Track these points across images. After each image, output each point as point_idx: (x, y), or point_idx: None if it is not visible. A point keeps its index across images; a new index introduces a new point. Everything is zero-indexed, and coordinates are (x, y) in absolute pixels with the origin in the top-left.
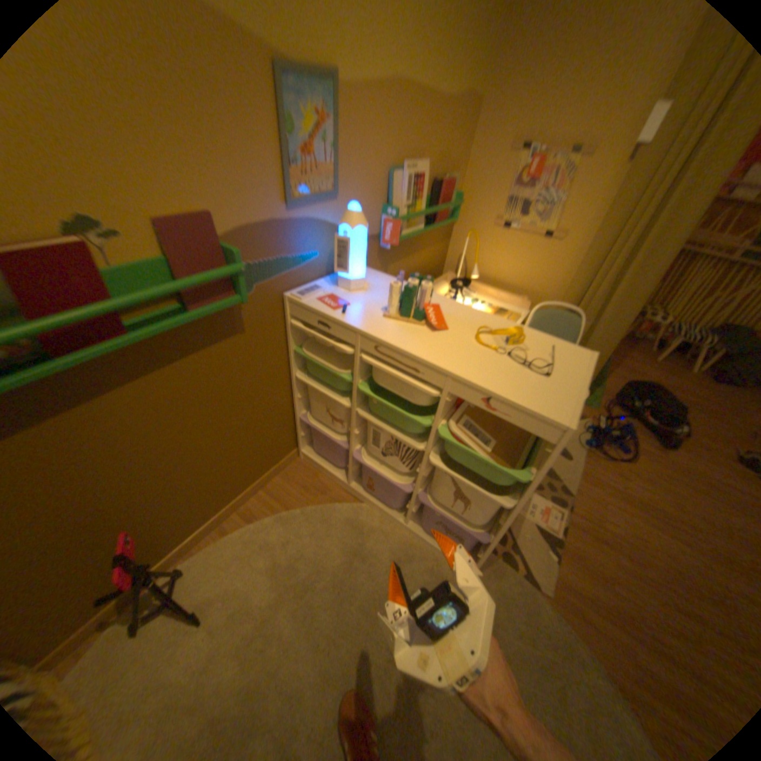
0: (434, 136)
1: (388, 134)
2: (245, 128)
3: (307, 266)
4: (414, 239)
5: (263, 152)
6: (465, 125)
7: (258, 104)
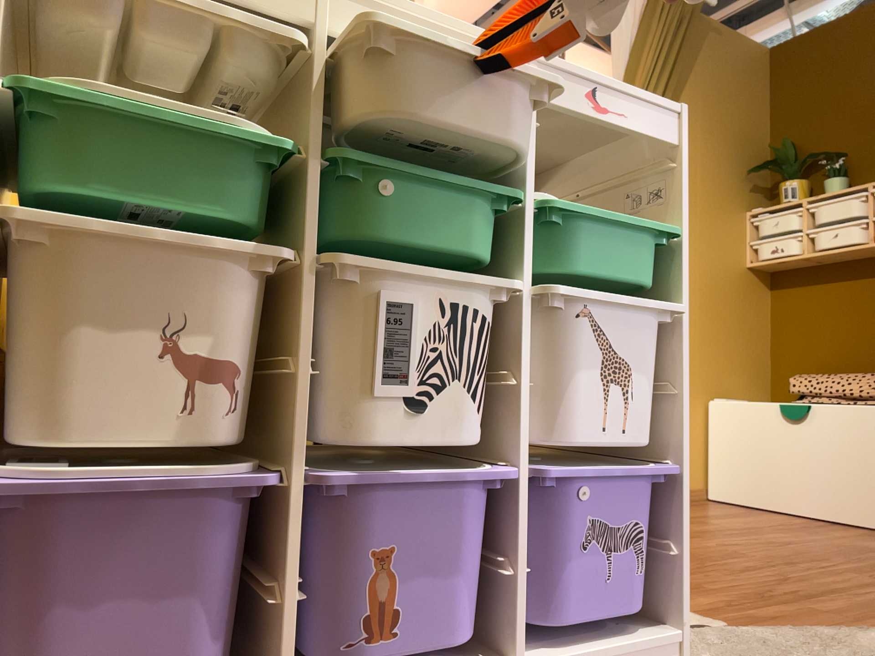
0: None
1: None
2: None
3: None
4: None
5: None
6: None
7: None
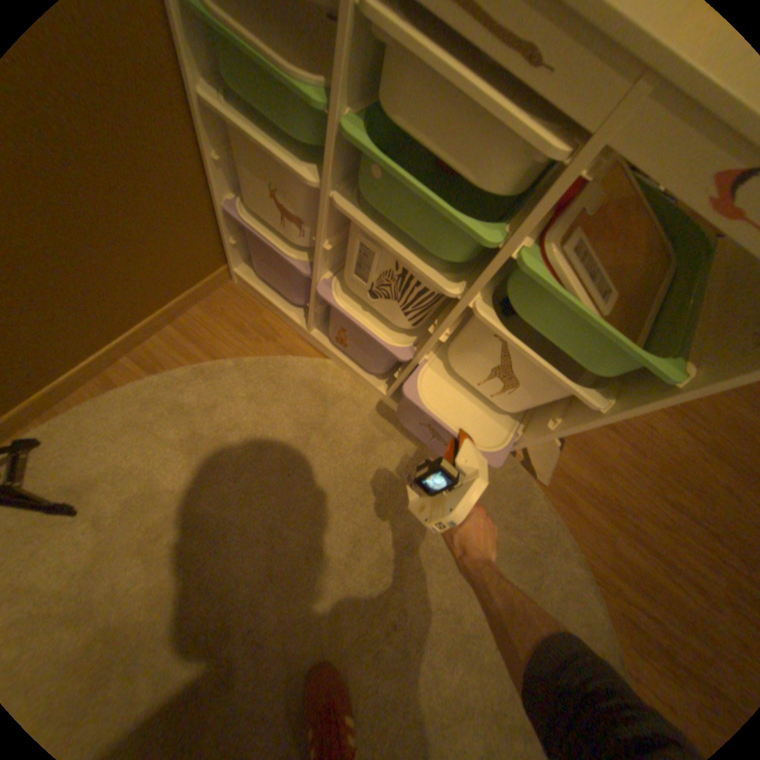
0: None
1: None
2: None
3: None
4: None
5: None
6: None
7: None
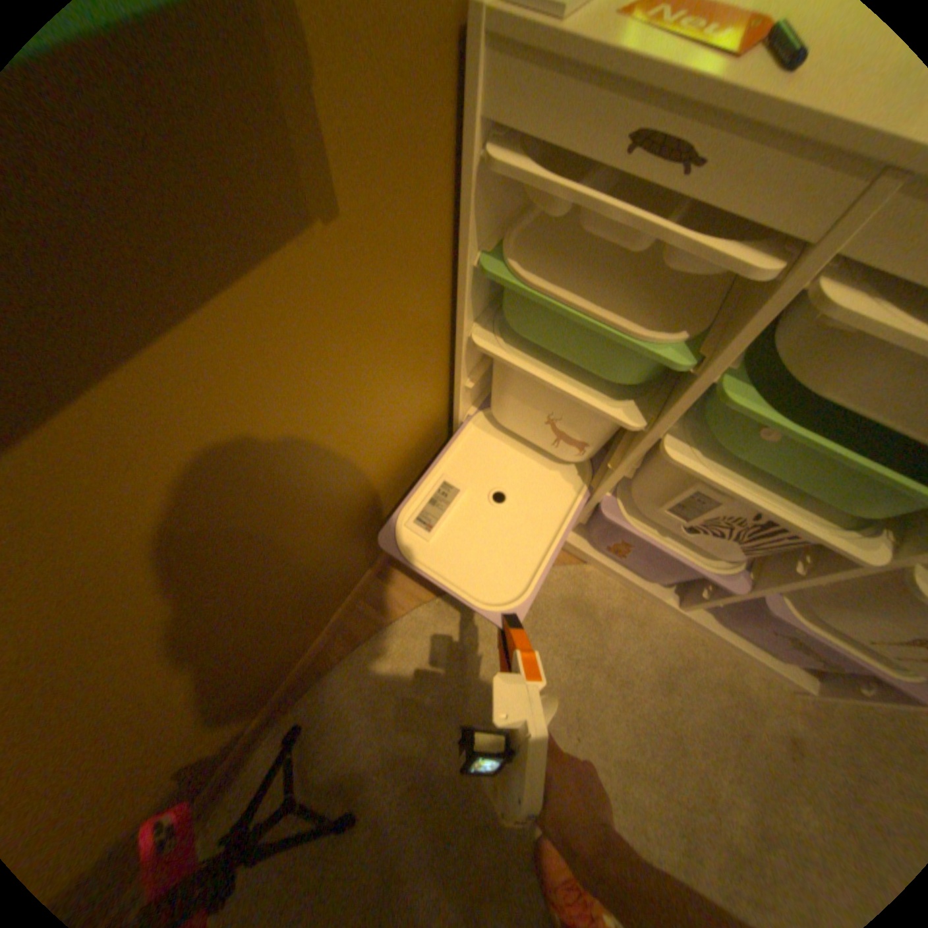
0: None
1: None
2: None
3: None
4: None
5: None
6: None
7: None
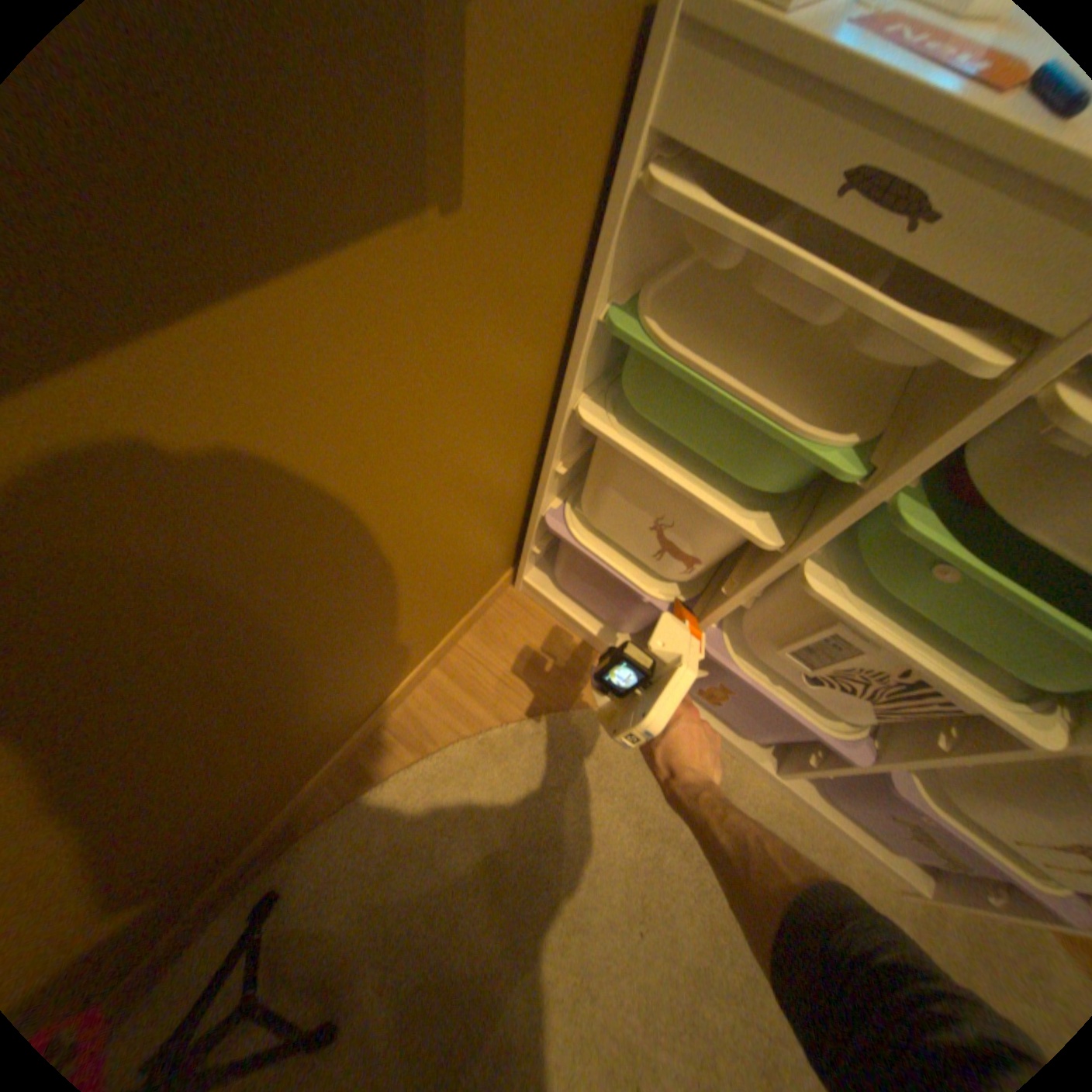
0: None
1: None
2: None
3: None
4: None
5: None
6: None
7: None
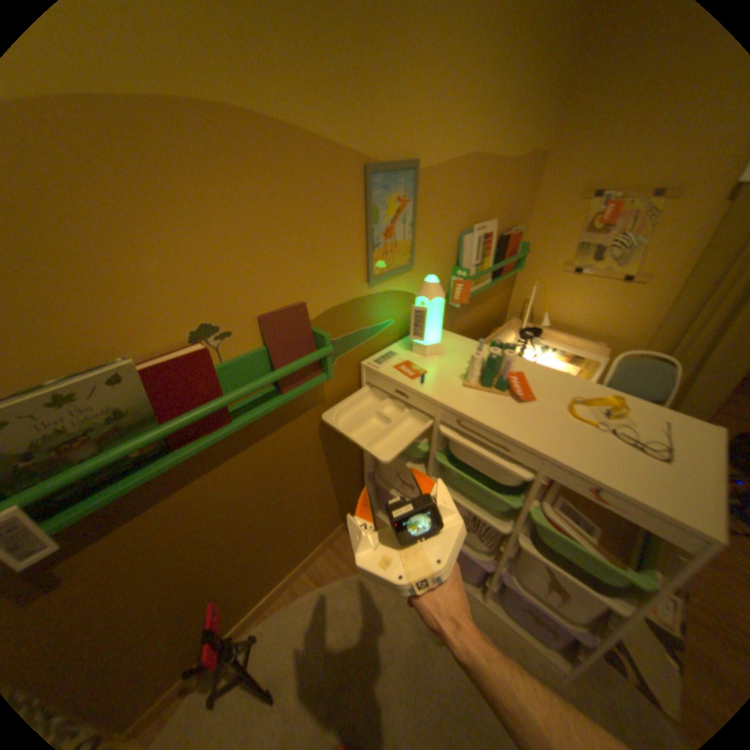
0: (502, 195)
1: (461, 202)
2: (338, 223)
3: (383, 332)
4: (480, 290)
5: (351, 240)
6: (531, 179)
7: (350, 201)
